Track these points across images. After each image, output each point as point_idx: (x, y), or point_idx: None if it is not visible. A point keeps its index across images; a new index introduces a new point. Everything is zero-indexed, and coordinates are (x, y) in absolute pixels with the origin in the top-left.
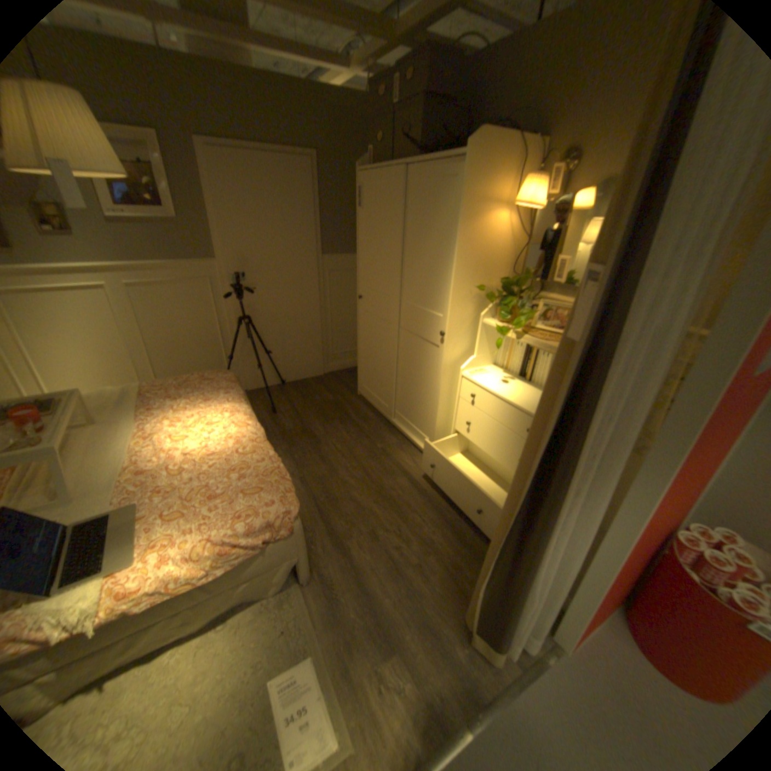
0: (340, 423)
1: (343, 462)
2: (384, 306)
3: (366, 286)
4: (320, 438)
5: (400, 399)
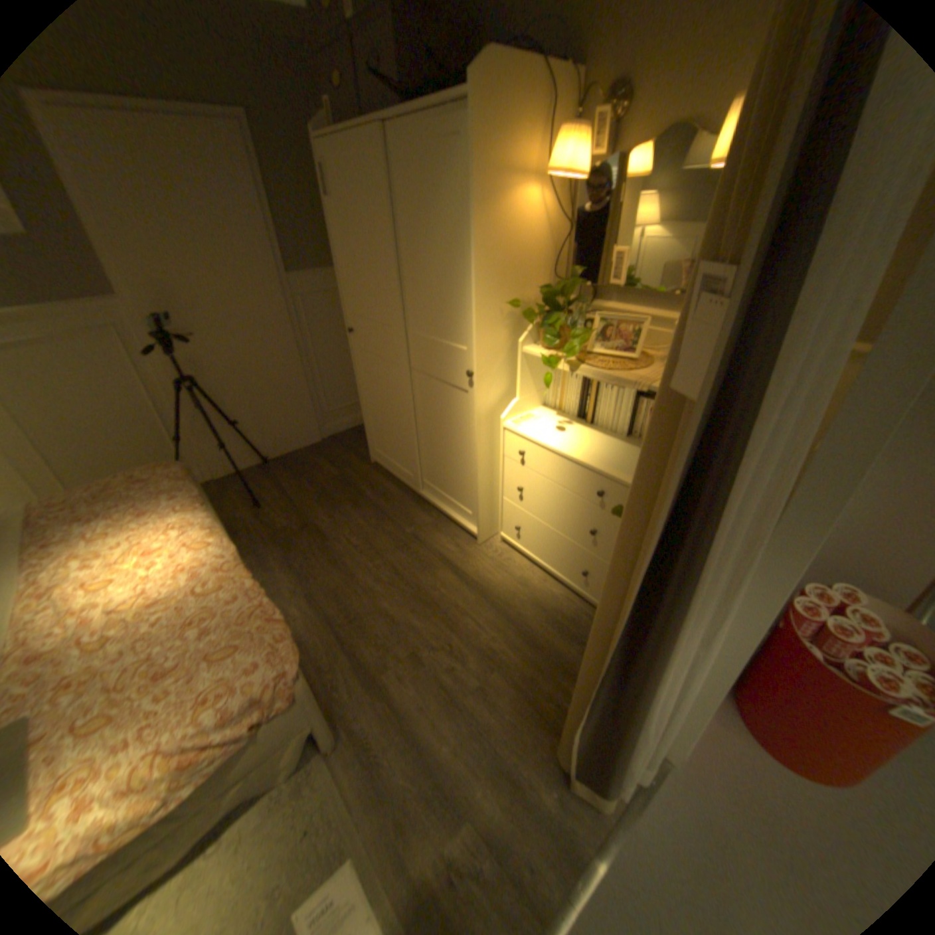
0: (352, 506)
1: (362, 561)
2: (385, 340)
3: (356, 314)
4: (326, 532)
5: (427, 465)
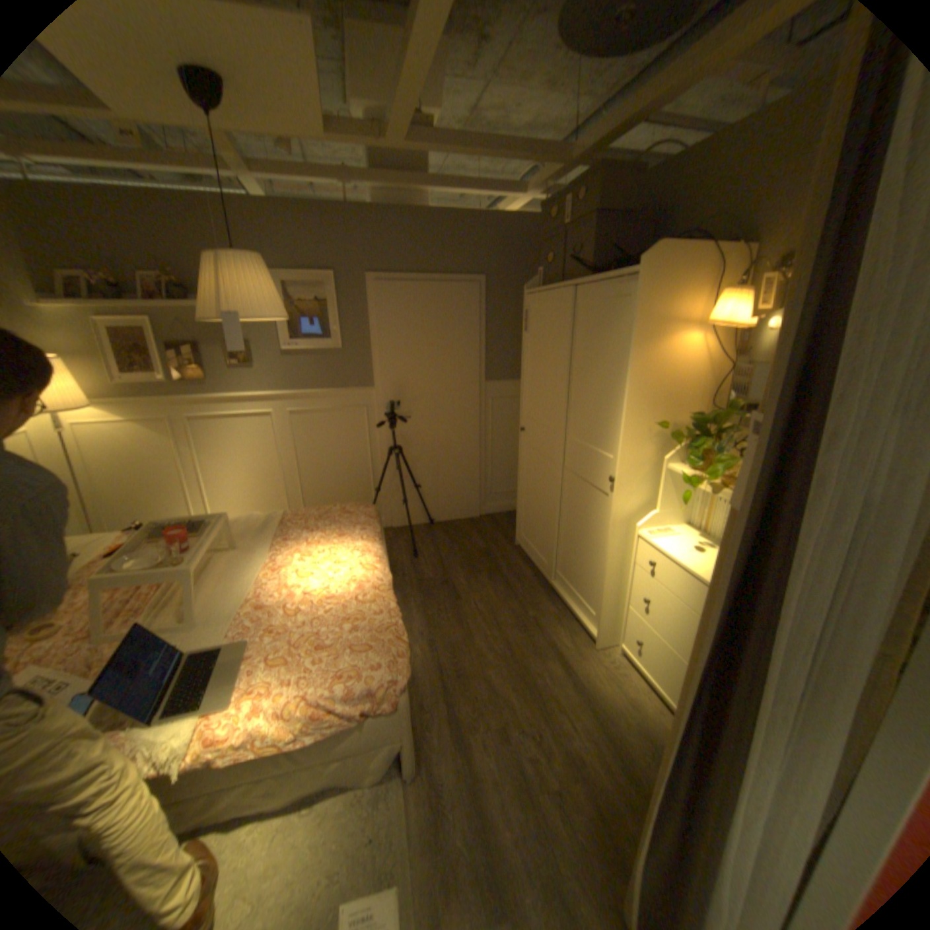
0: (487, 578)
1: (482, 628)
2: (546, 441)
3: (528, 418)
4: (460, 593)
5: (562, 557)
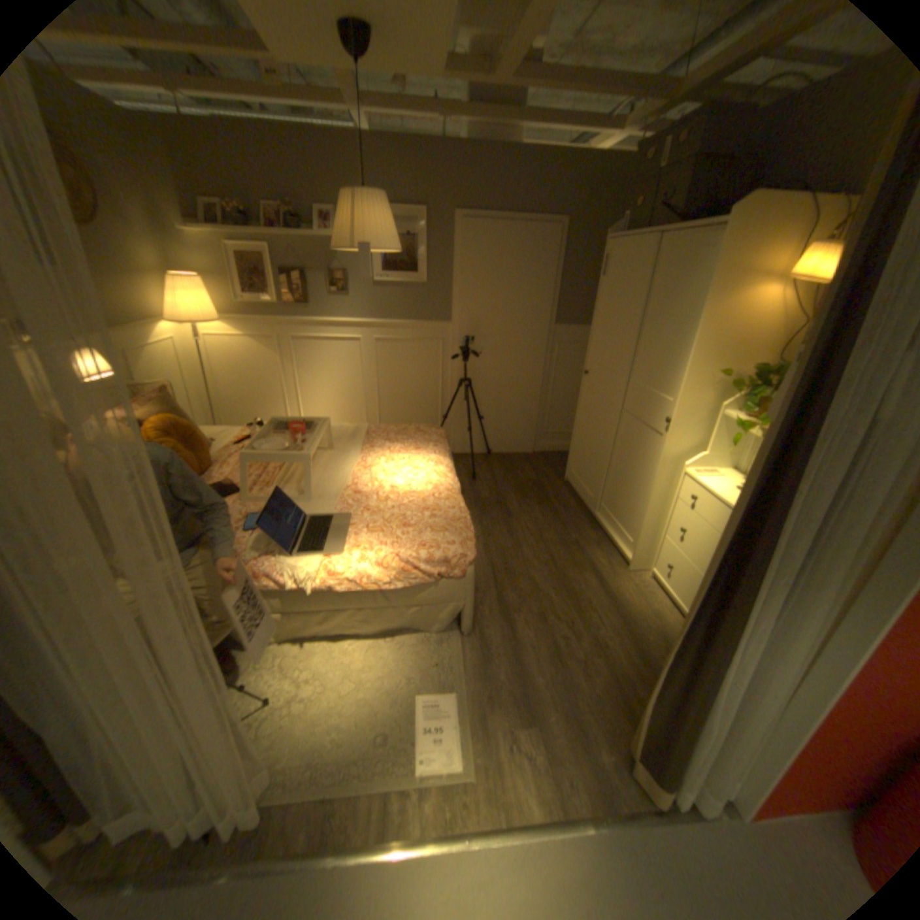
0: (536, 504)
1: (529, 541)
2: (609, 384)
3: (594, 361)
4: (511, 513)
5: (608, 492)
